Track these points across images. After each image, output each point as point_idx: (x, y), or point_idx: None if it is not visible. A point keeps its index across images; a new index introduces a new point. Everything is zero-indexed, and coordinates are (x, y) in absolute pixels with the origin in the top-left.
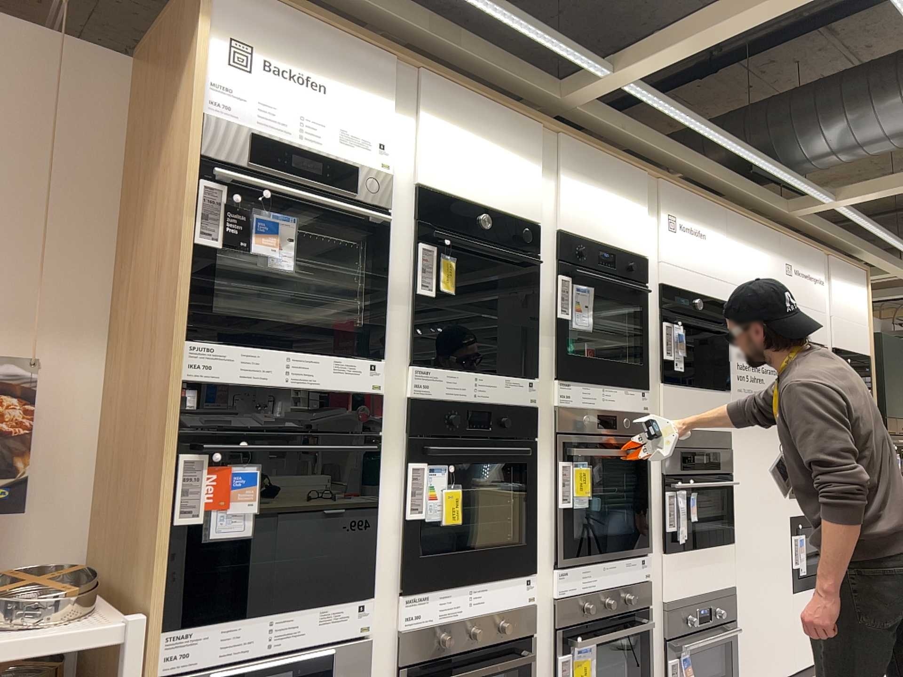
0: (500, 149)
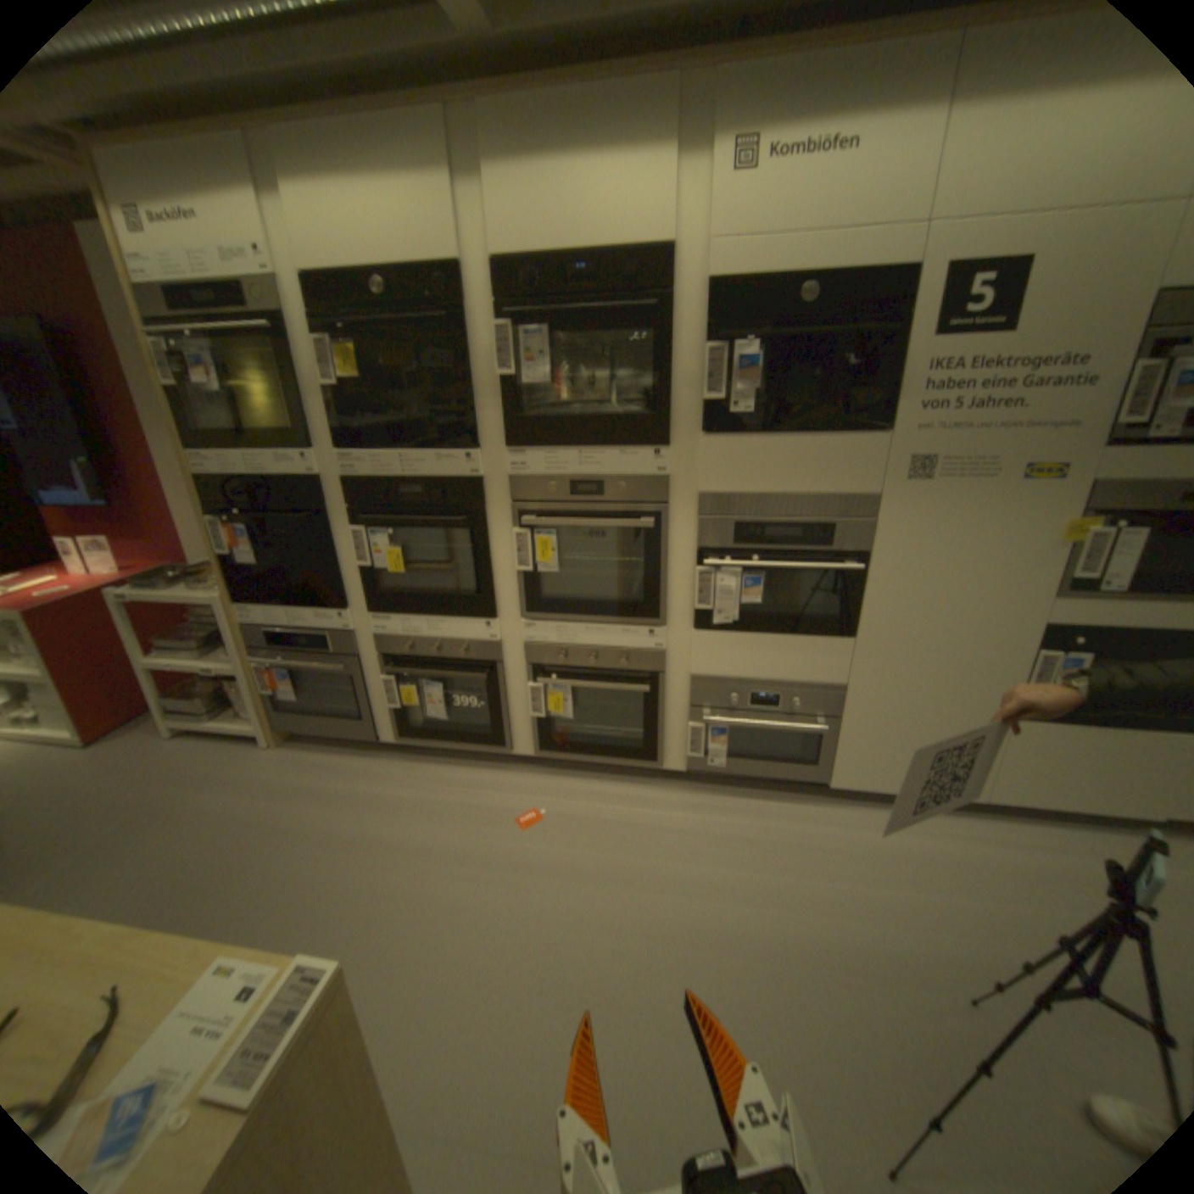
0: (381, 169)
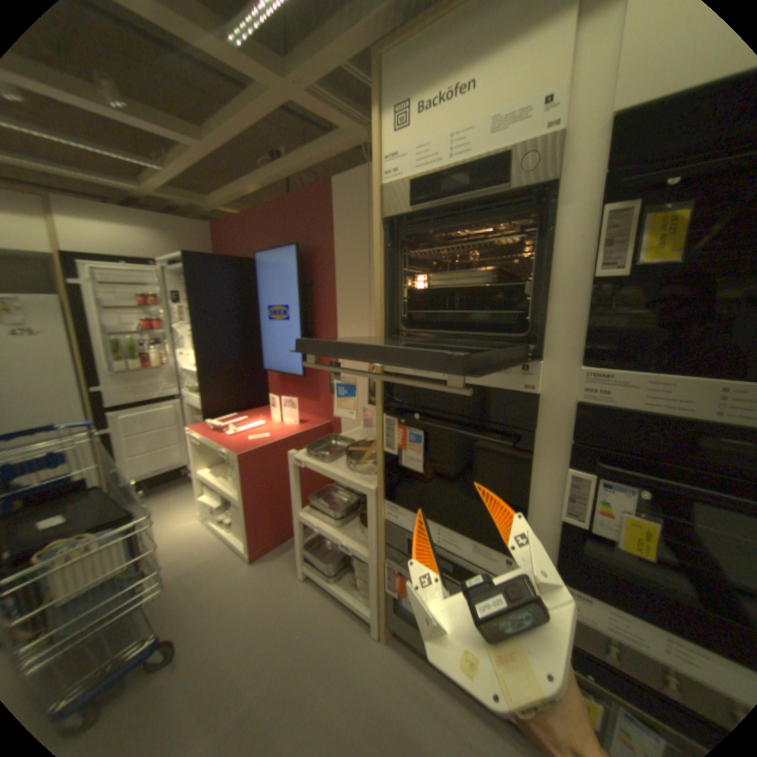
0: None
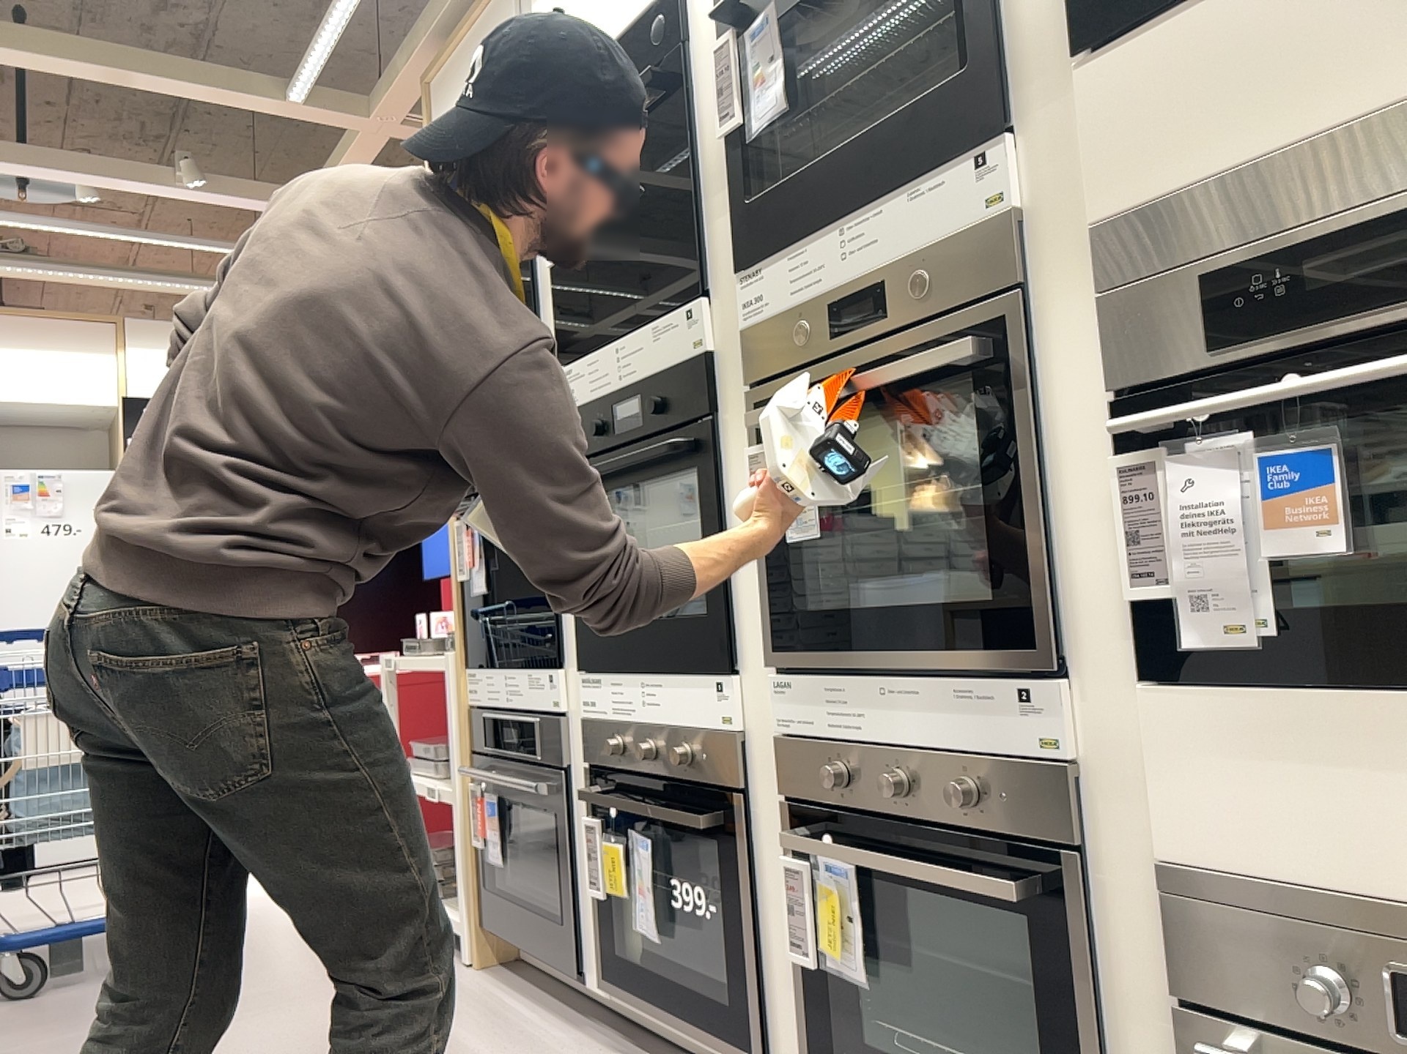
0: None
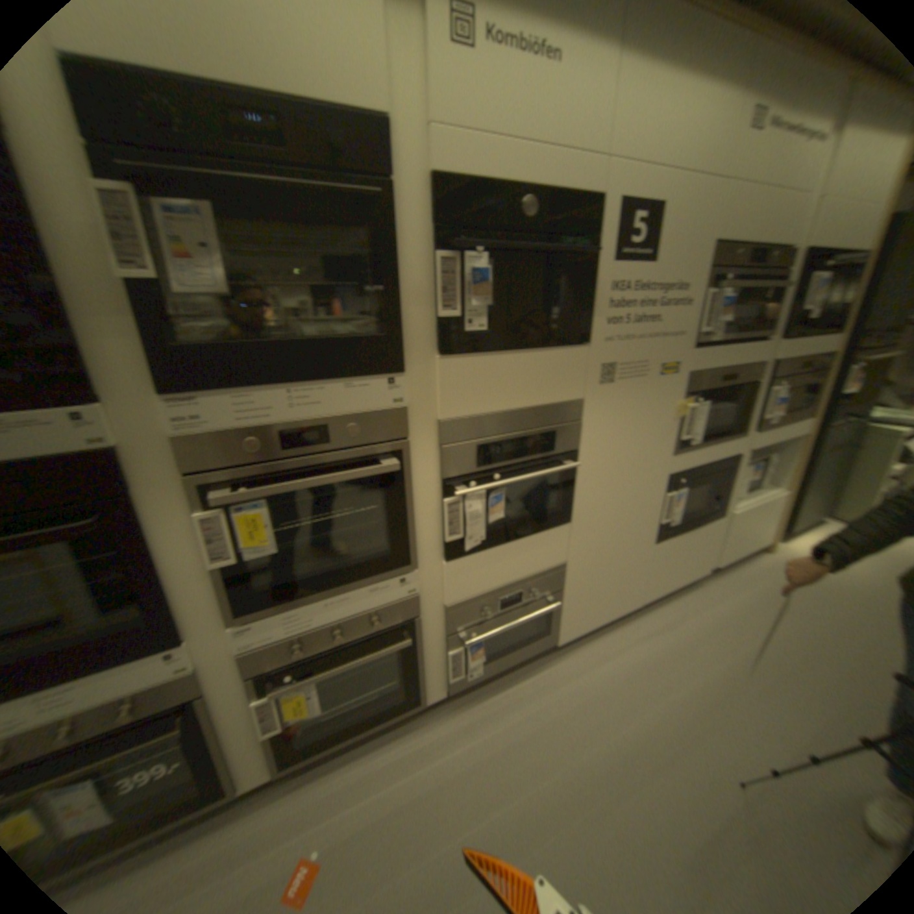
0: None
